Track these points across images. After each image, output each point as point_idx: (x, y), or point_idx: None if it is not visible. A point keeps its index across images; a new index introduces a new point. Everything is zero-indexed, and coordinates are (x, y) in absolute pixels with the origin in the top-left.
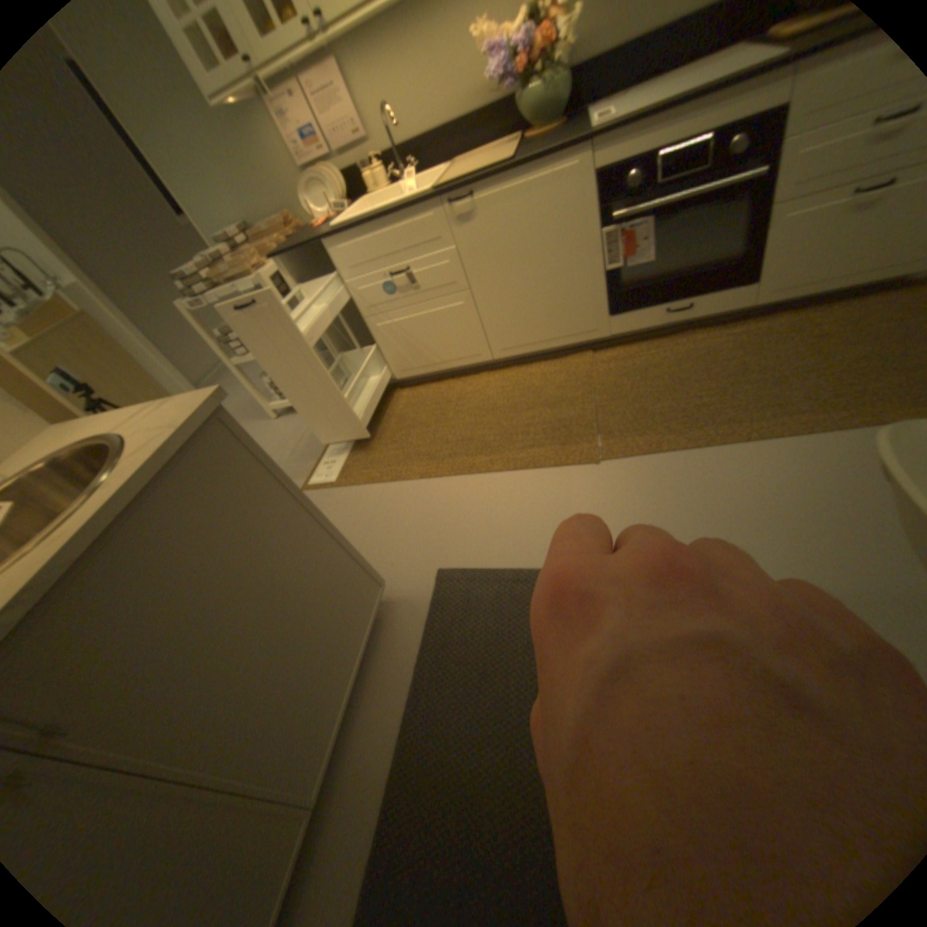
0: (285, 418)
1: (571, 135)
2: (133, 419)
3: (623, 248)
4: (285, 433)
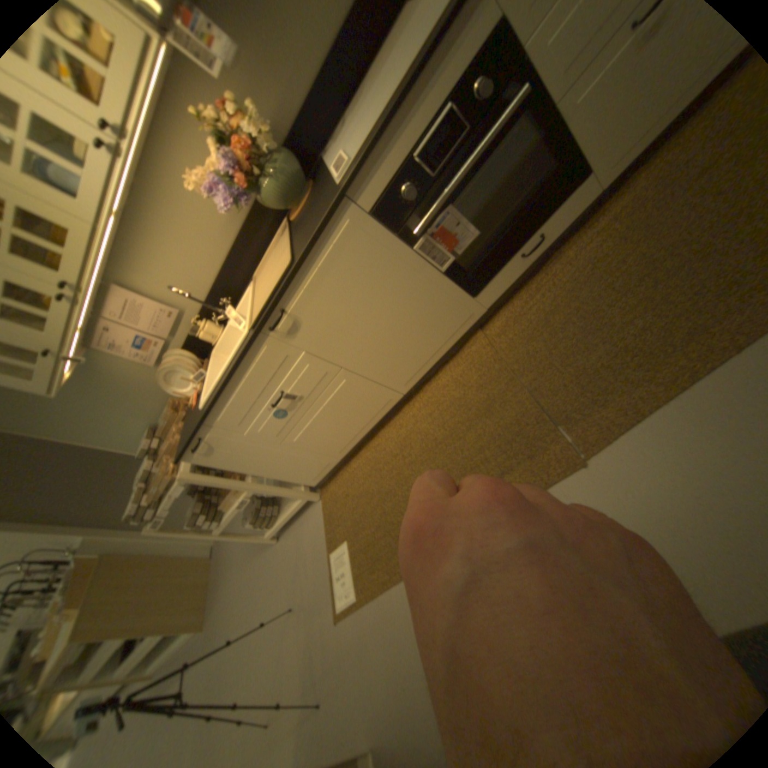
0: (283, 537)
1: (327, 207)
2: None
3: (445, 247)
4: (291, 555)
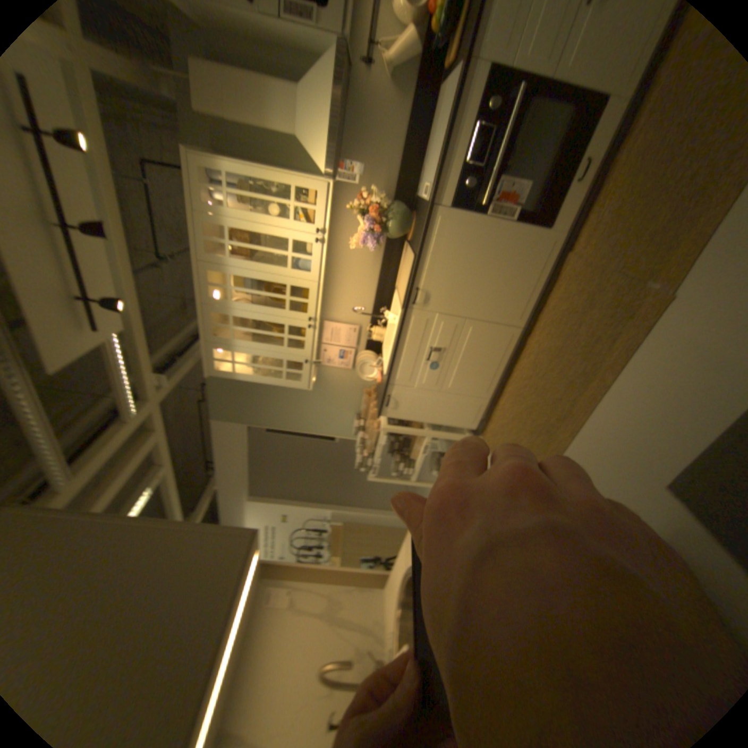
0: None
1: (426, 215)
2: (408, 552)
3: (511, 203)
4: None
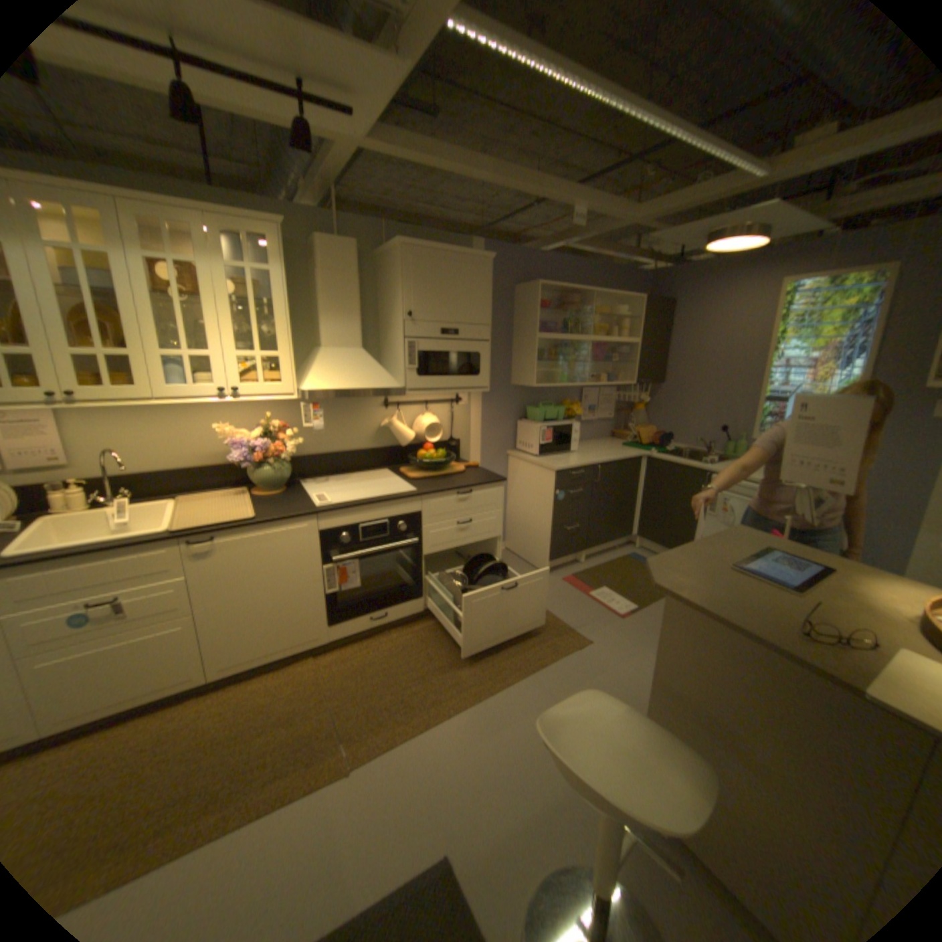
0: None
1: (302, 510)
2: None
3: (338, 580)
4: None
